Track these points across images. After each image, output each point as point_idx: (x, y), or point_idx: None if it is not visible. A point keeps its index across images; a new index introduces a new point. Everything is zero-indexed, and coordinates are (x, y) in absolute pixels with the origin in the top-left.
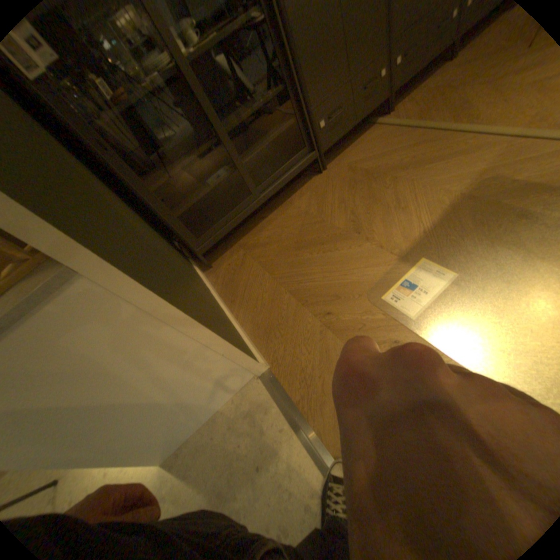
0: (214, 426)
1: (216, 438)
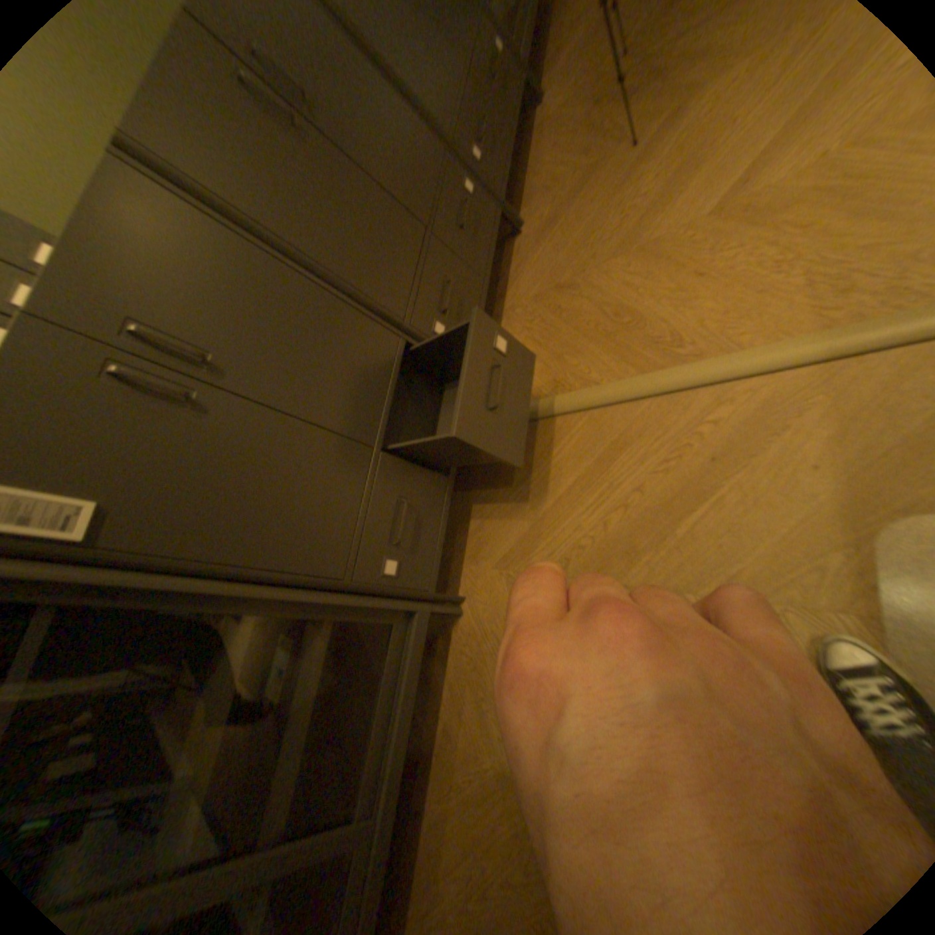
0: None
1: None
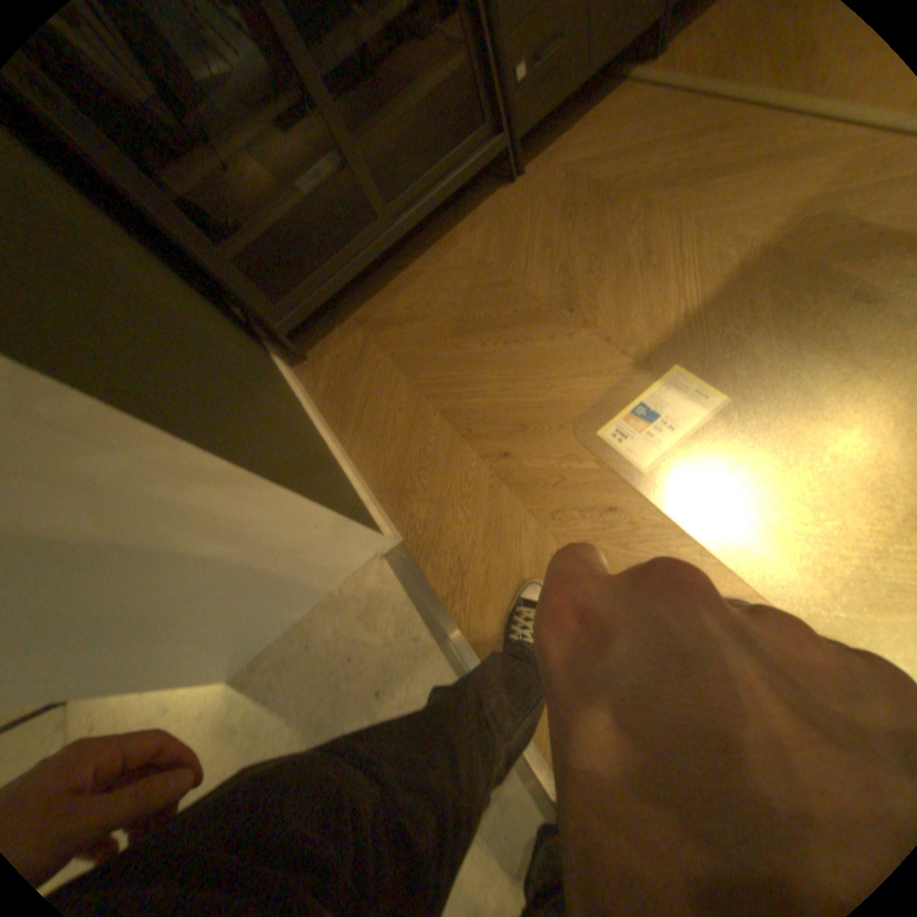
0: (311, 630)
1: (314, 647)
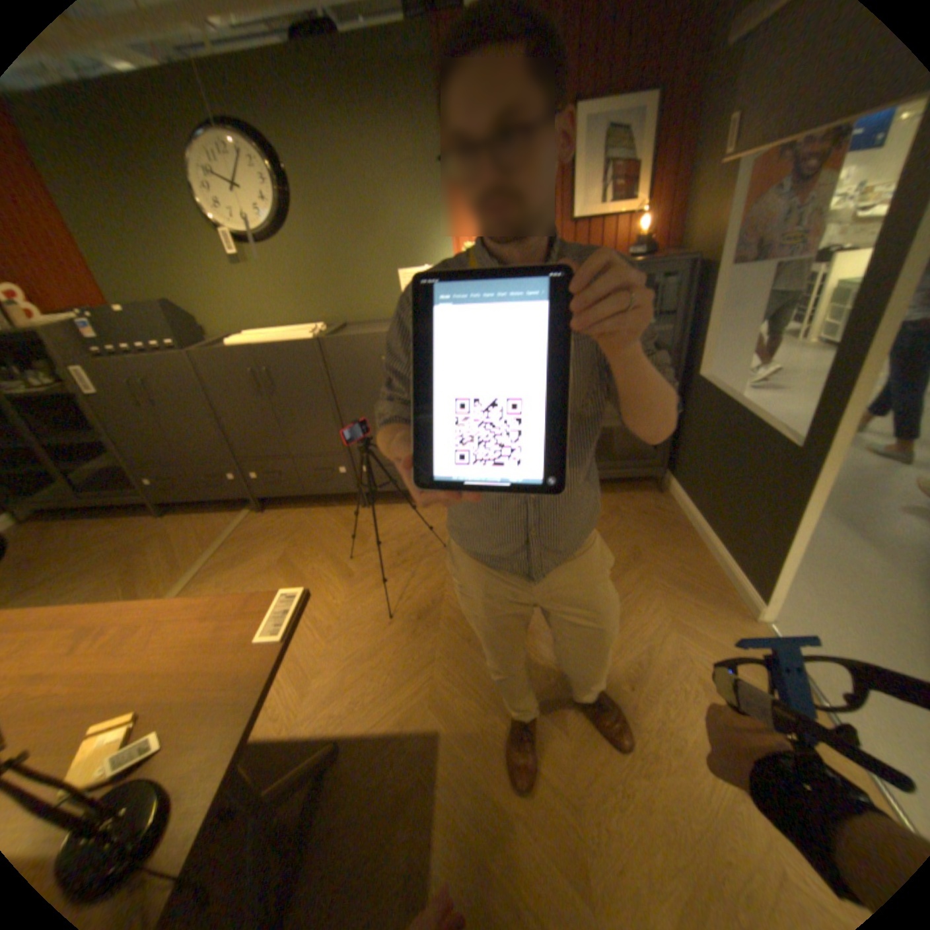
0: None
1: None
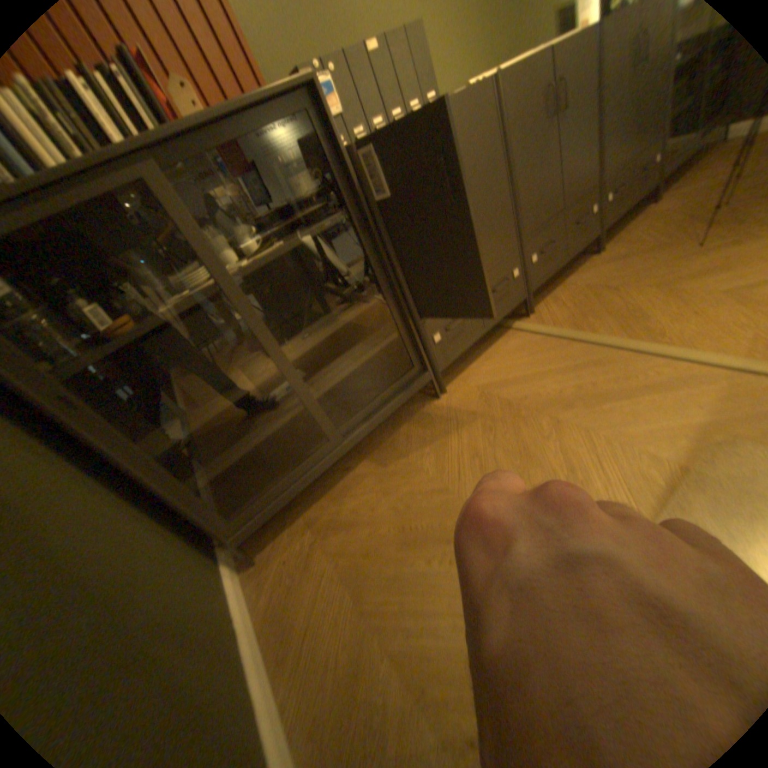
0: None
1: None
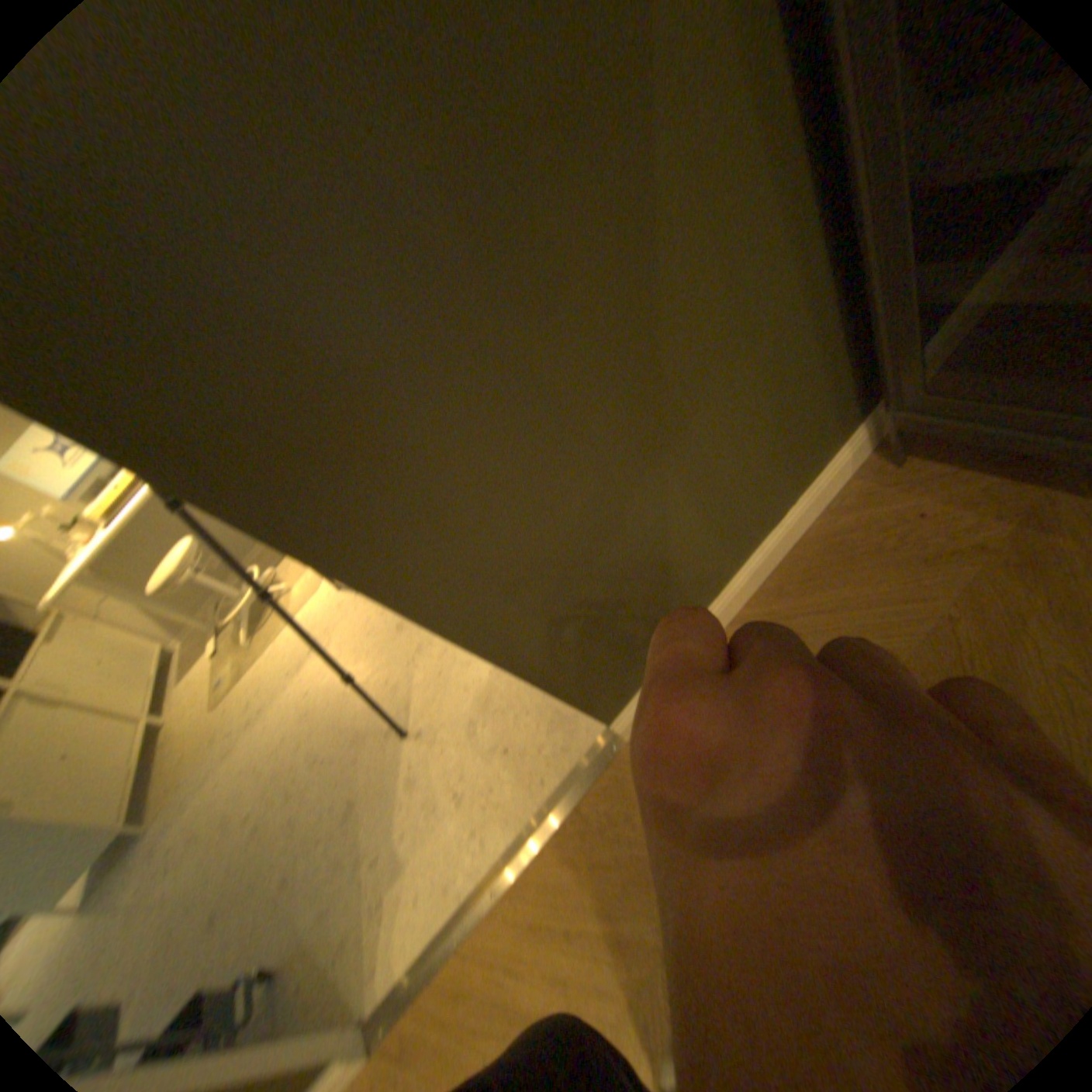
0: None
1: None
